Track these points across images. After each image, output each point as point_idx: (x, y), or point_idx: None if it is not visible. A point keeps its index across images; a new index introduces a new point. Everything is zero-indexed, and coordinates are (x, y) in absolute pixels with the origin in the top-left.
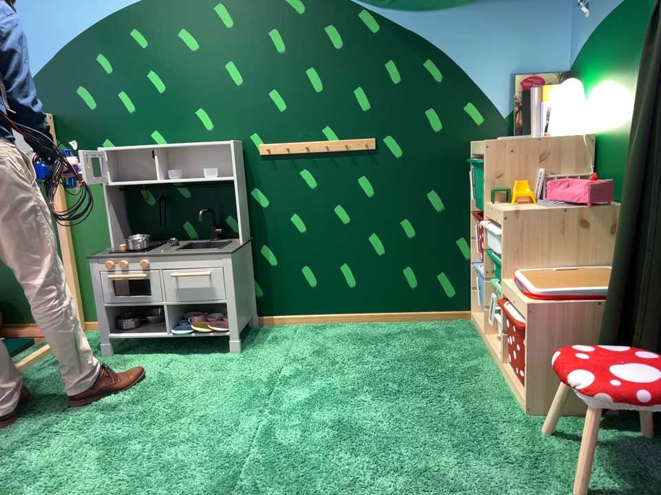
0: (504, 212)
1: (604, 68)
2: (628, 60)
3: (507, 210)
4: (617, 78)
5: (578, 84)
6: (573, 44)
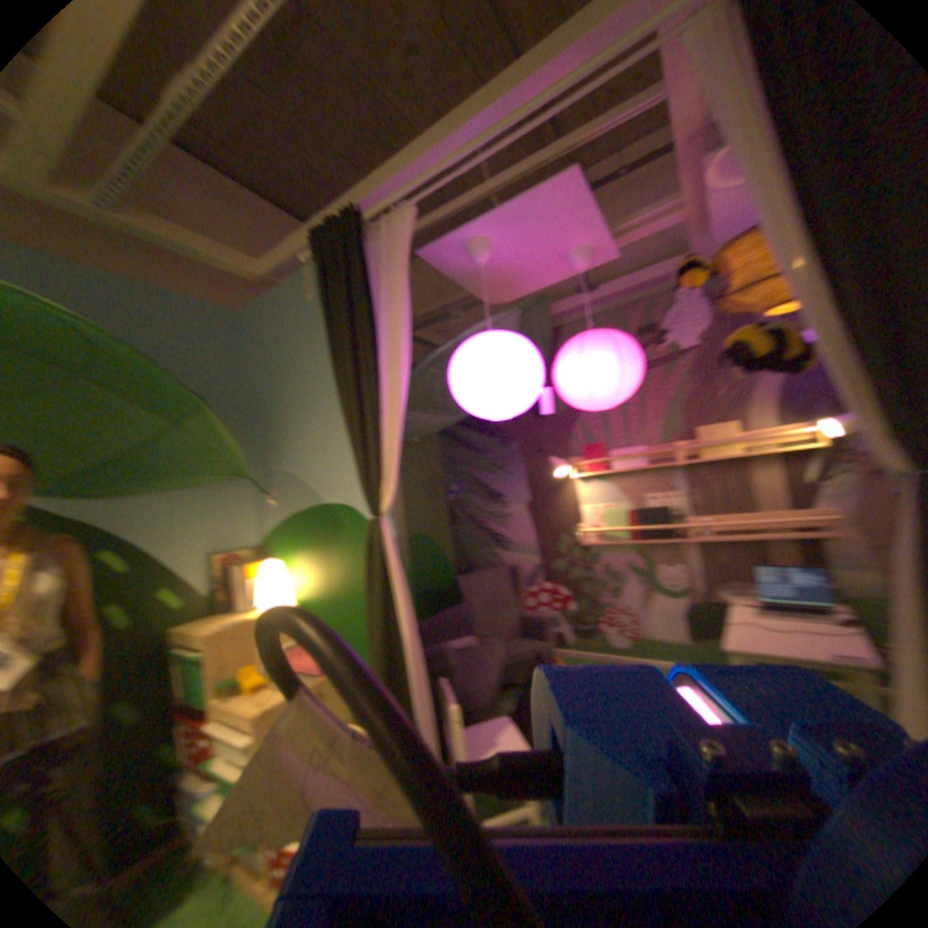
0: (252, 721)
1: (302, 552)
2: (325, 551)
3: (252, 716)
4: (317, 562)
5: (274, 559)
6: (263, 525)
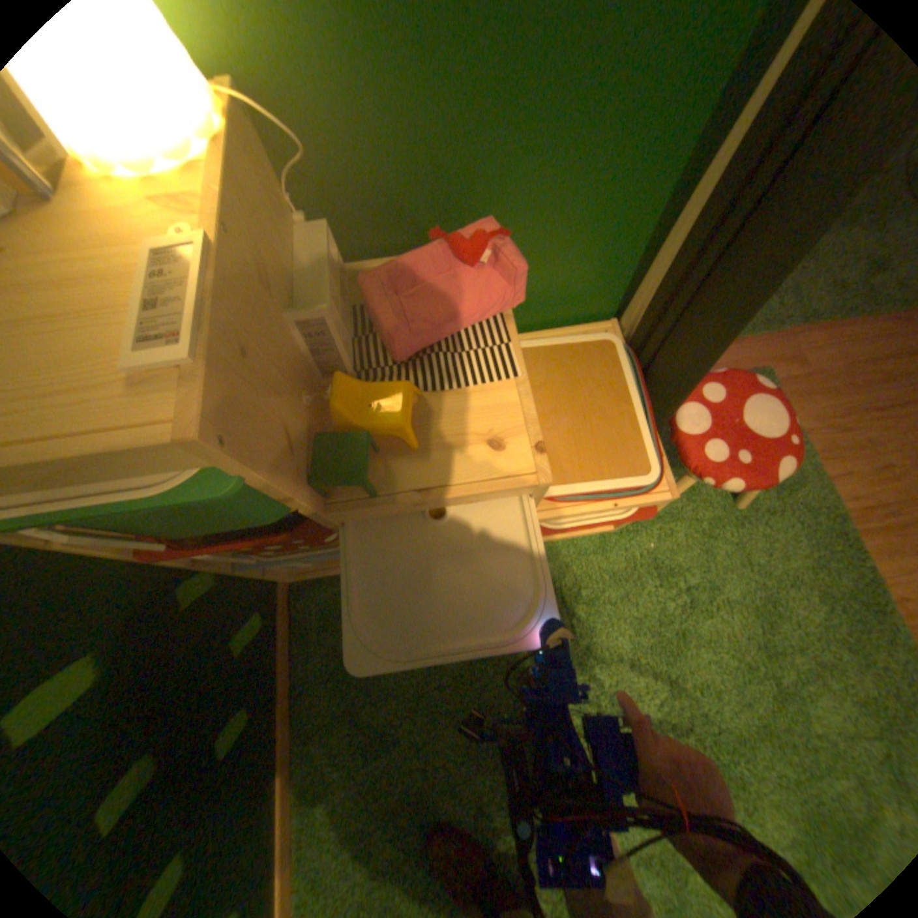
0: (548, 476)
1: None
2: None
3: (523, 466)
4: None
5: None
6: None
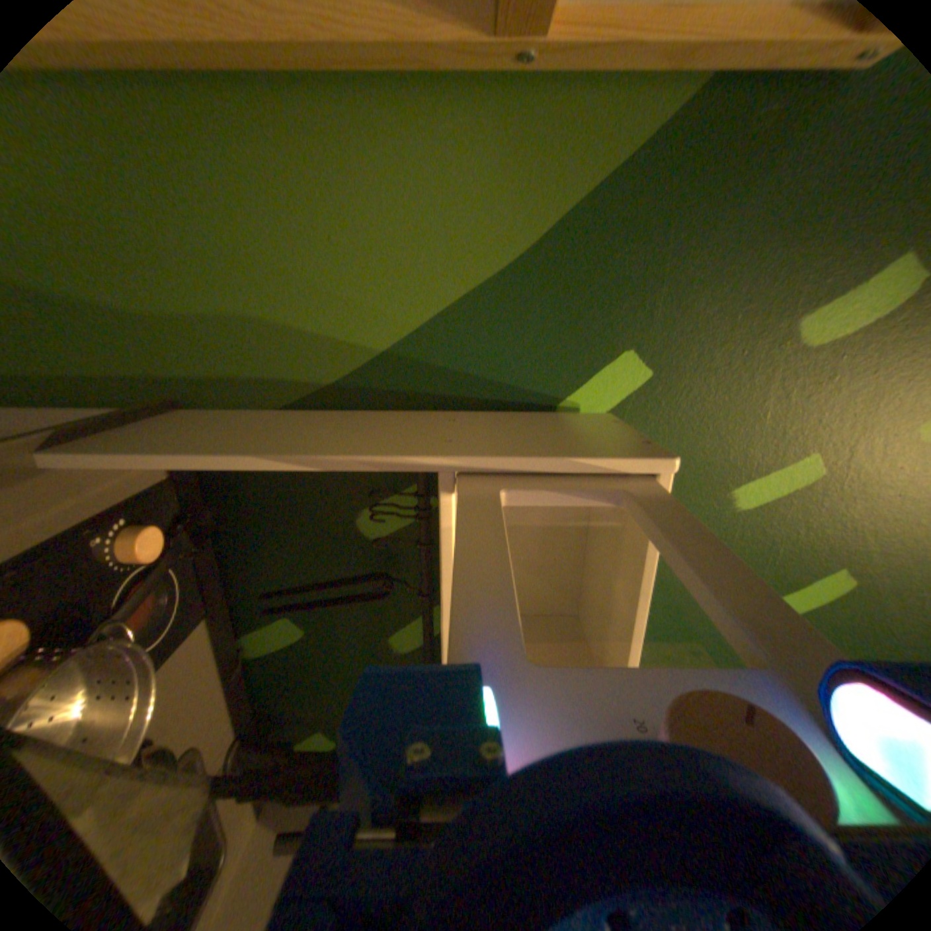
0: None
1: None
2: None
3: None
4: None
5: None
6: None
